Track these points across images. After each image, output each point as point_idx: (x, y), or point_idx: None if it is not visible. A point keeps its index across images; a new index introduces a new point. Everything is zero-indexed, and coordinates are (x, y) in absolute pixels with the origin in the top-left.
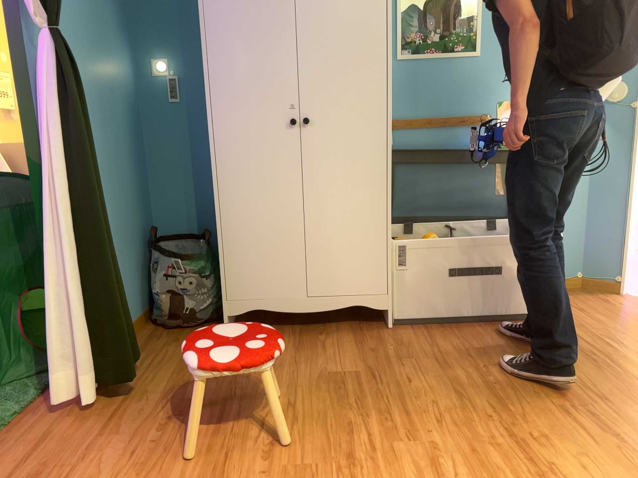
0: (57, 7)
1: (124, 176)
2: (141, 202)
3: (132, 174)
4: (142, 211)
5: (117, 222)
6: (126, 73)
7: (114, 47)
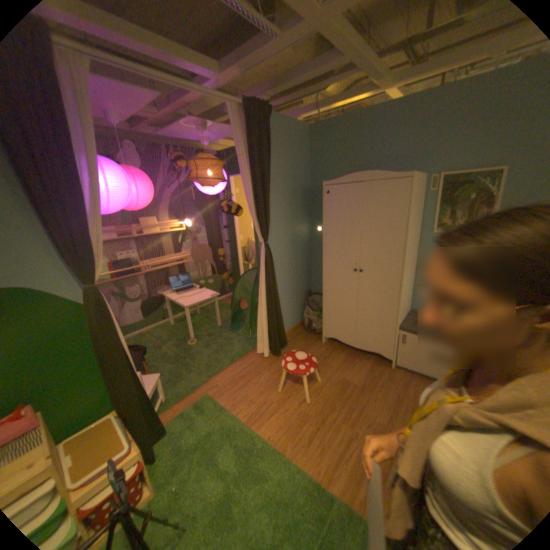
0: (268, 234)
1: (297, 273)
2: (305, 280)
3: (302, 271)
4: (305, 284)
5: (291, 291)
6: (304, 232)
7: (299, 225)
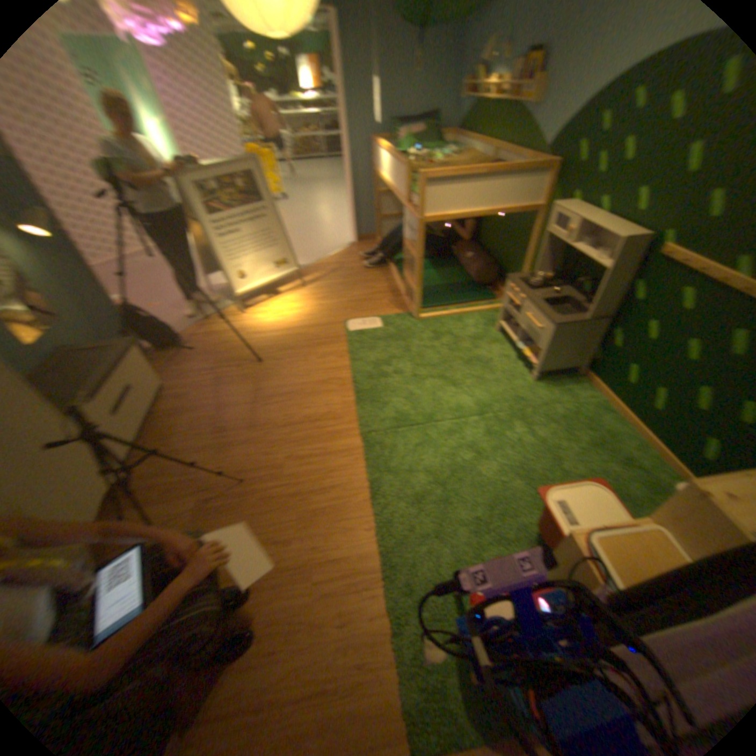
0: None
1: None
2: None
3: None
4: None
5: None
6: None
7: None
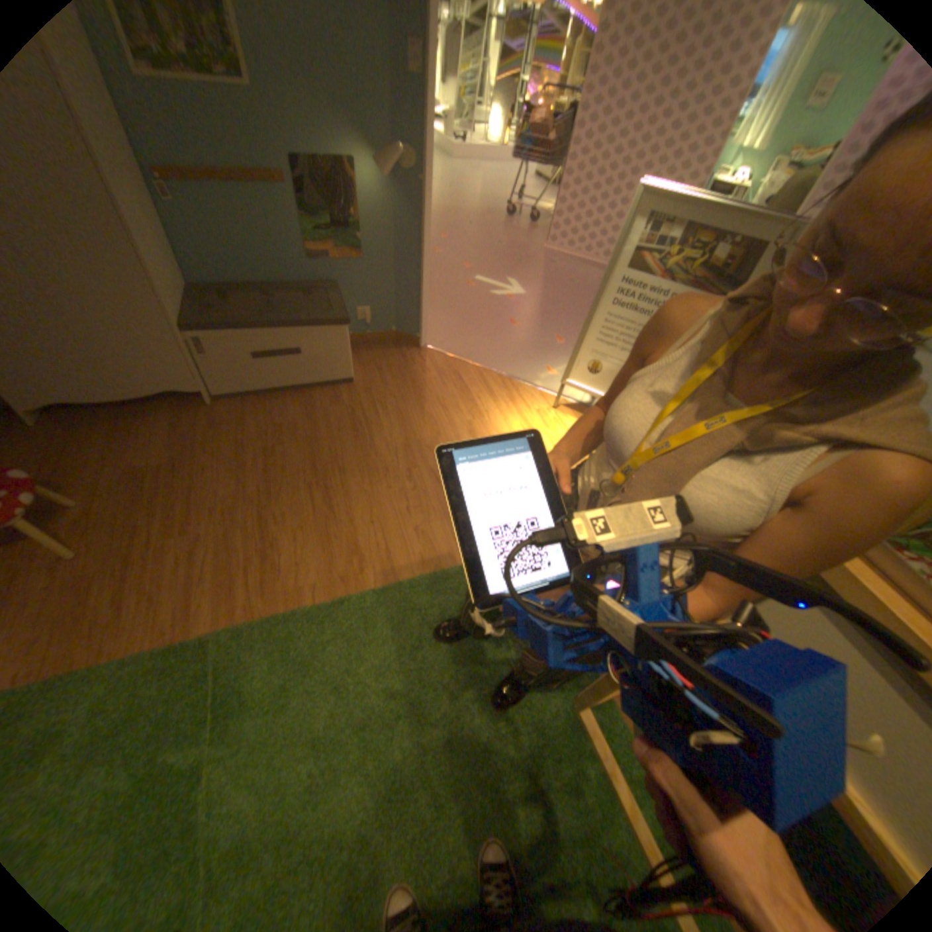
0: None
1: None
2: None
3: None
4: None
5: None
6: None
7: None
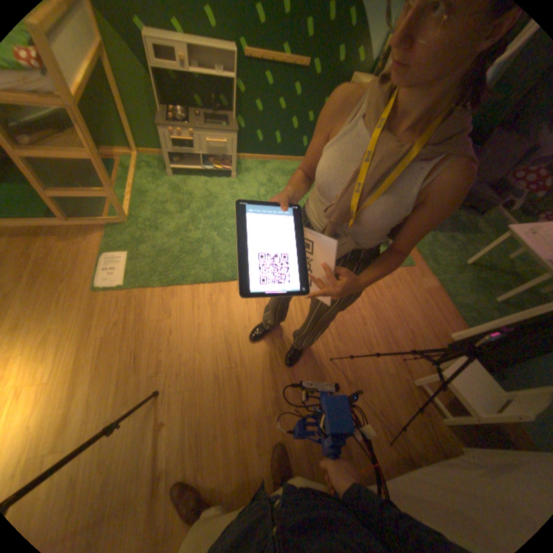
0: None
1: None
2: None
3: None
4: None
5: None
6: None
7: None
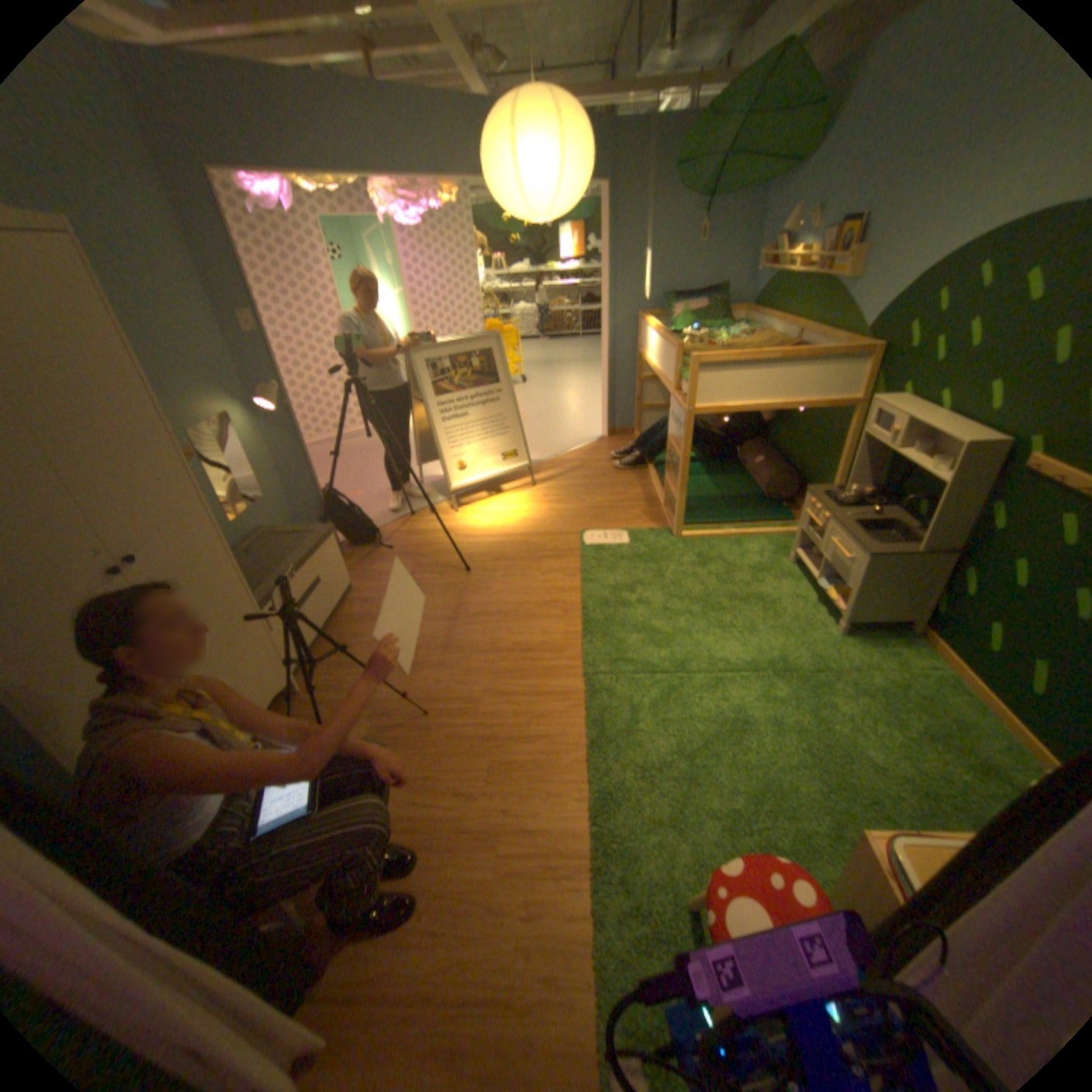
0: None
1: None
2: None
3: None
4: None
5: None
6: None
7: None
